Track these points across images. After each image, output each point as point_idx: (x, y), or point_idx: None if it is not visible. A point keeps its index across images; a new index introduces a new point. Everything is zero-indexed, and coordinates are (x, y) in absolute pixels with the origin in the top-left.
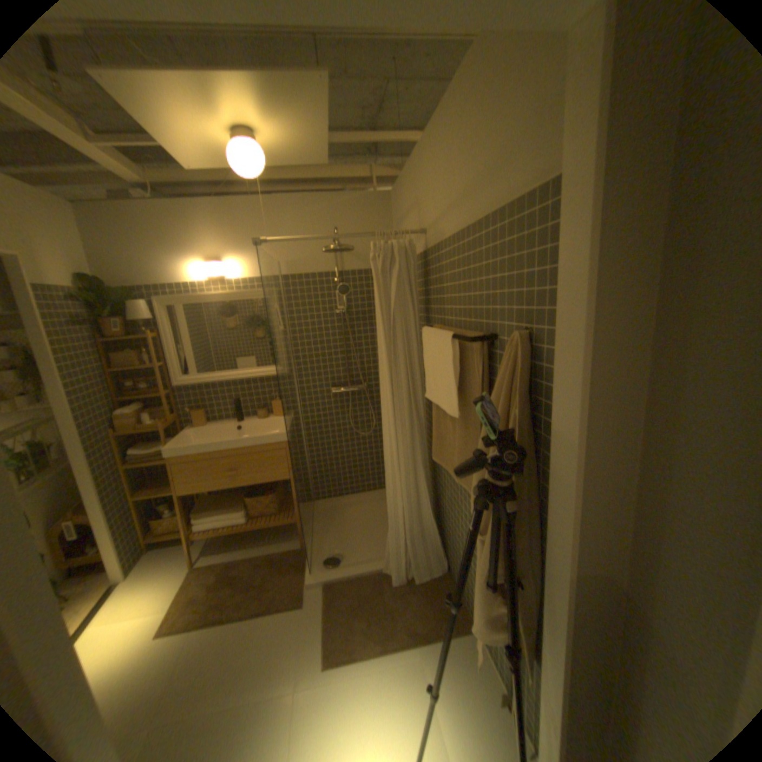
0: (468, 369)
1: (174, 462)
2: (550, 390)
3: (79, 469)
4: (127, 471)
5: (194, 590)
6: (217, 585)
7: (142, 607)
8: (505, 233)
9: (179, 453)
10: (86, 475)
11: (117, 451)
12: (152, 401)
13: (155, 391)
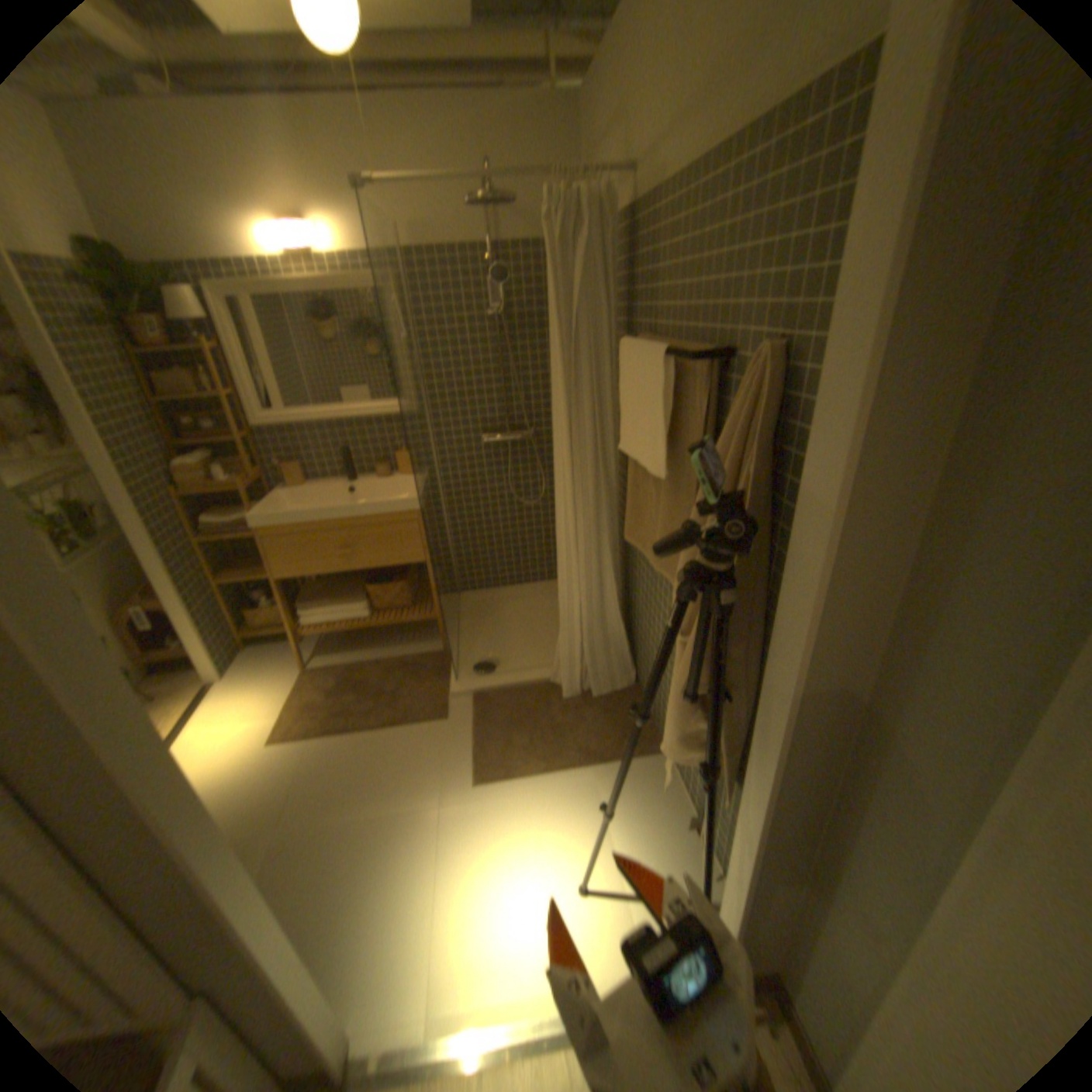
0: (685, 406)
1: (265, 536)
2: (805, 436)
3: (135, 542)
4: (202, 547)
5: (309, 696)
6: (337, 692)
7: (246, 713)
8: (768, 165)
9: (269, 523)
10: (146, 551)
11: (184, 519)
12: (223, 450)
13: (224, 435)
